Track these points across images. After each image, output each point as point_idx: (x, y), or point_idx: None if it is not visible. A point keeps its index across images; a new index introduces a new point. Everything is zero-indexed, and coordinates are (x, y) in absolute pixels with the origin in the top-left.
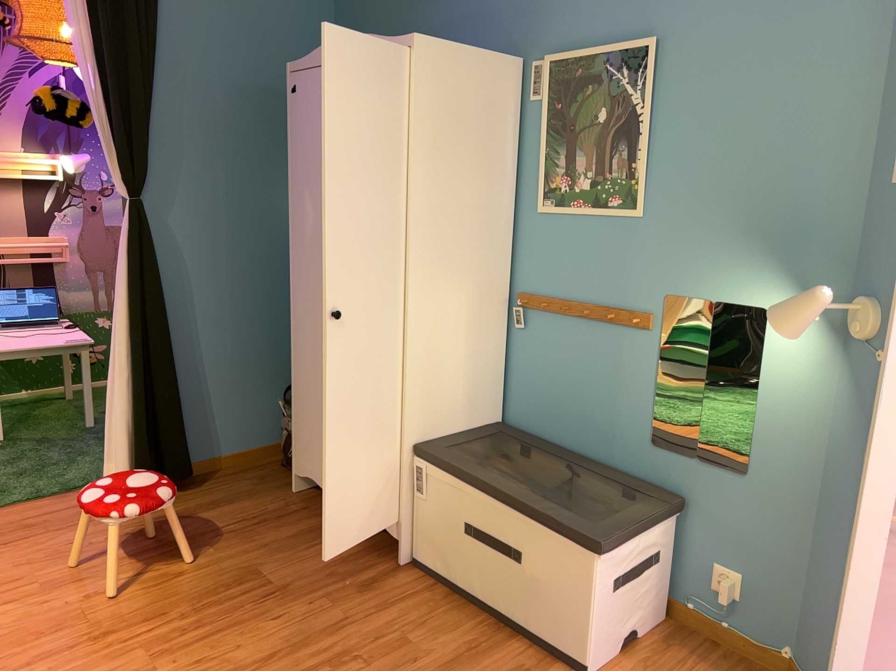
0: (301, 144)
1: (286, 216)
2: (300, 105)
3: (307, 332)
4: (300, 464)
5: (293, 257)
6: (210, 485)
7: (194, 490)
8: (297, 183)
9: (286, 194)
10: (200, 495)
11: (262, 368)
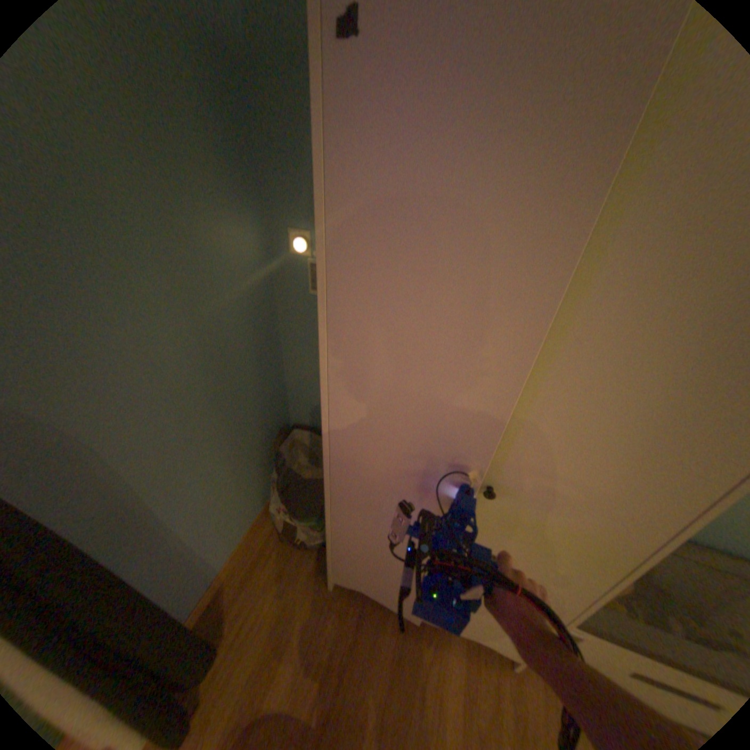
0: (379, 214)
1: (222, 284)
2: (387, 85)
3: (372, 501)
4: (347, 581)
5: (338, 415)
6: (236, 629)
7: (223, 650)
8: (356, 301)
9: (215, 250)
10: (238, 659)
11: (237, 472)
